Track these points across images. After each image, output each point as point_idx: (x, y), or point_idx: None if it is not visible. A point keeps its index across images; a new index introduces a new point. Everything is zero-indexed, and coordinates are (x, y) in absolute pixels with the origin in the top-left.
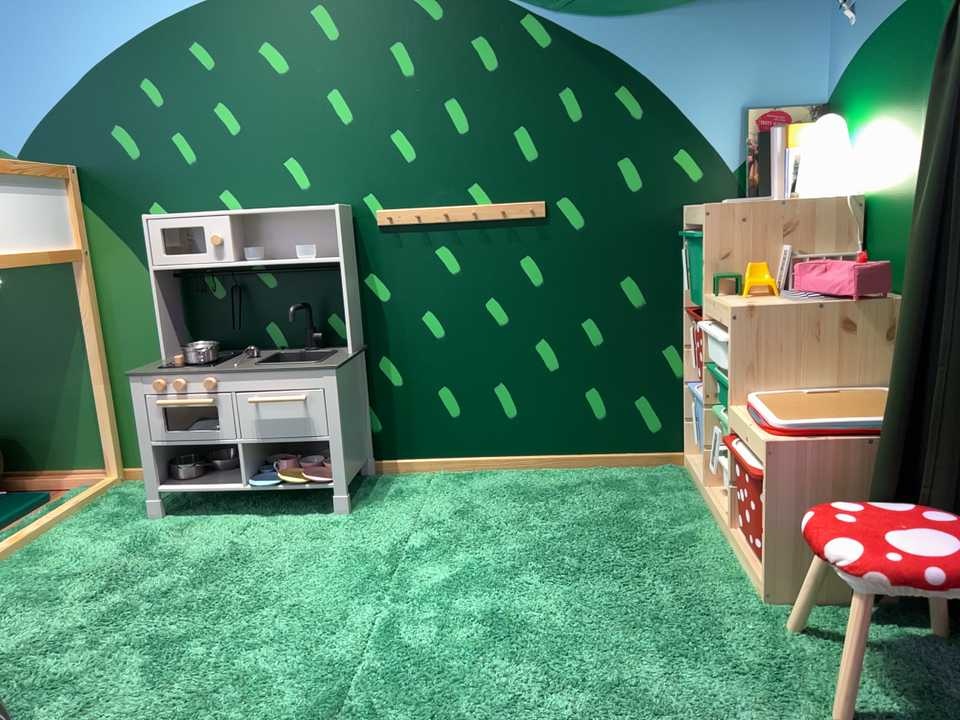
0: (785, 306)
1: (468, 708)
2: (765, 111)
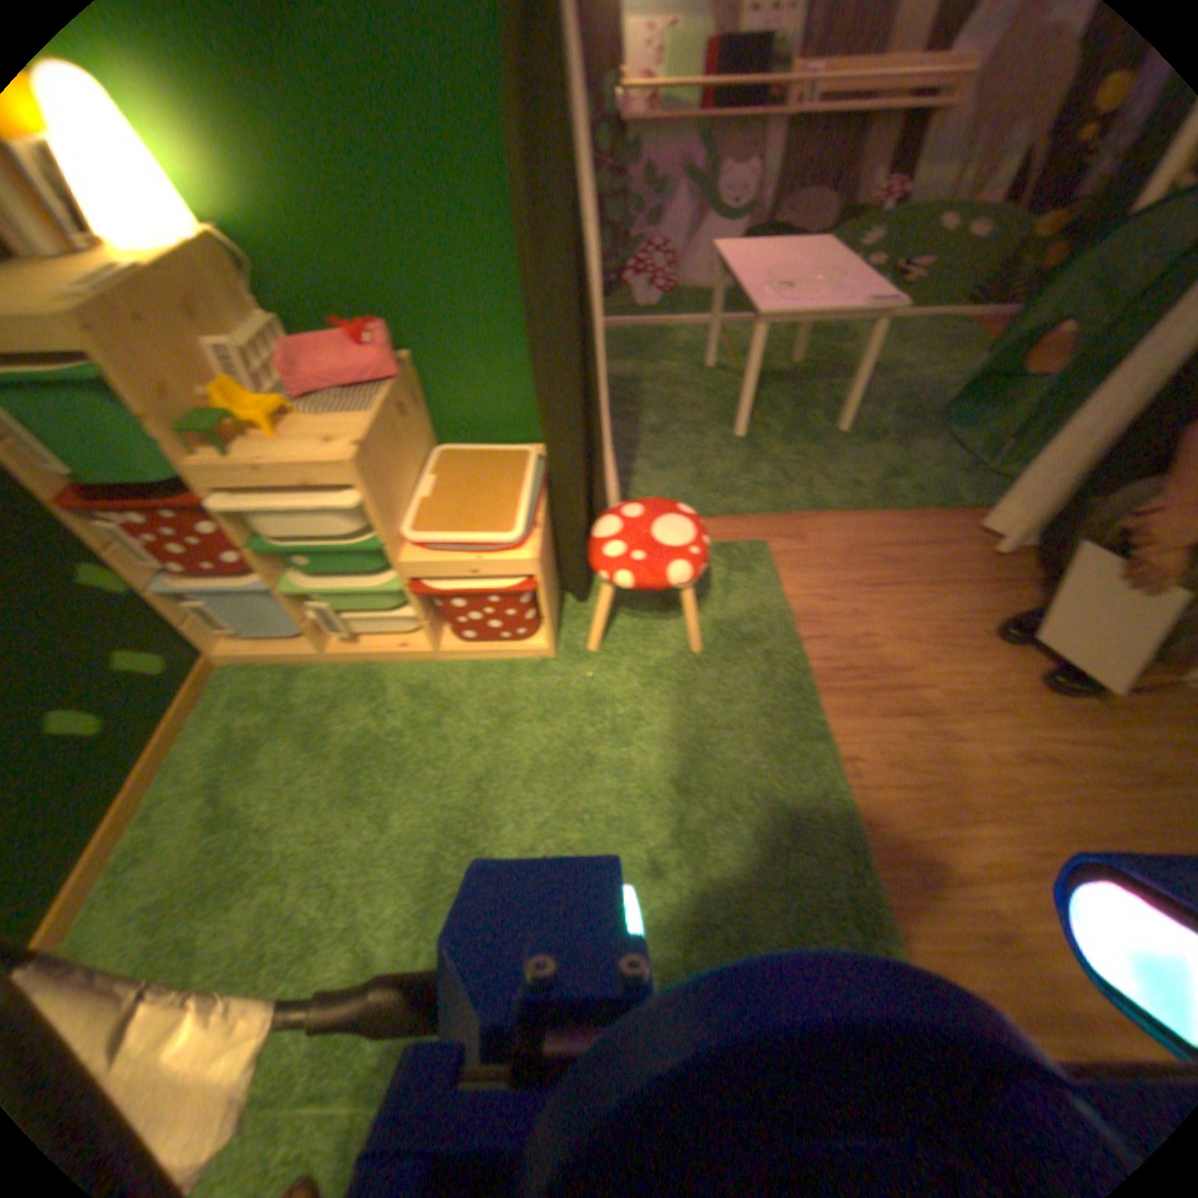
0: (367, 420)
1: (712, 930)
2: None
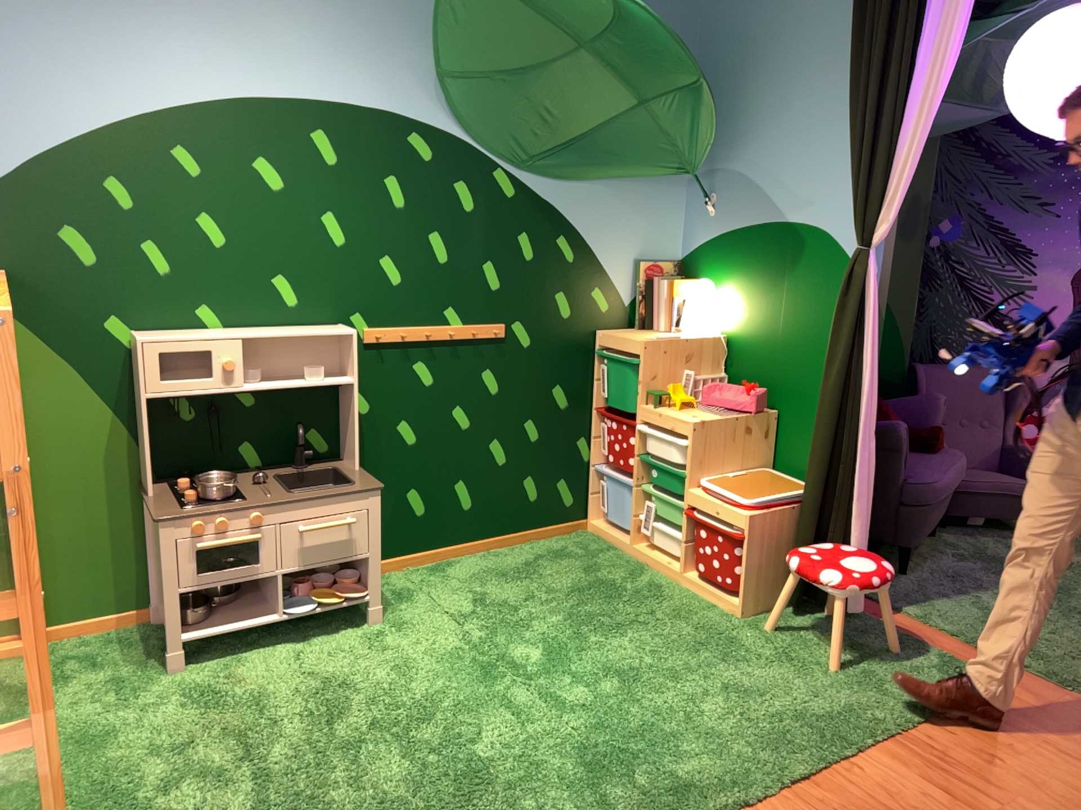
0: (715, 419)
1: (660, 716)
2: (647, 265)
